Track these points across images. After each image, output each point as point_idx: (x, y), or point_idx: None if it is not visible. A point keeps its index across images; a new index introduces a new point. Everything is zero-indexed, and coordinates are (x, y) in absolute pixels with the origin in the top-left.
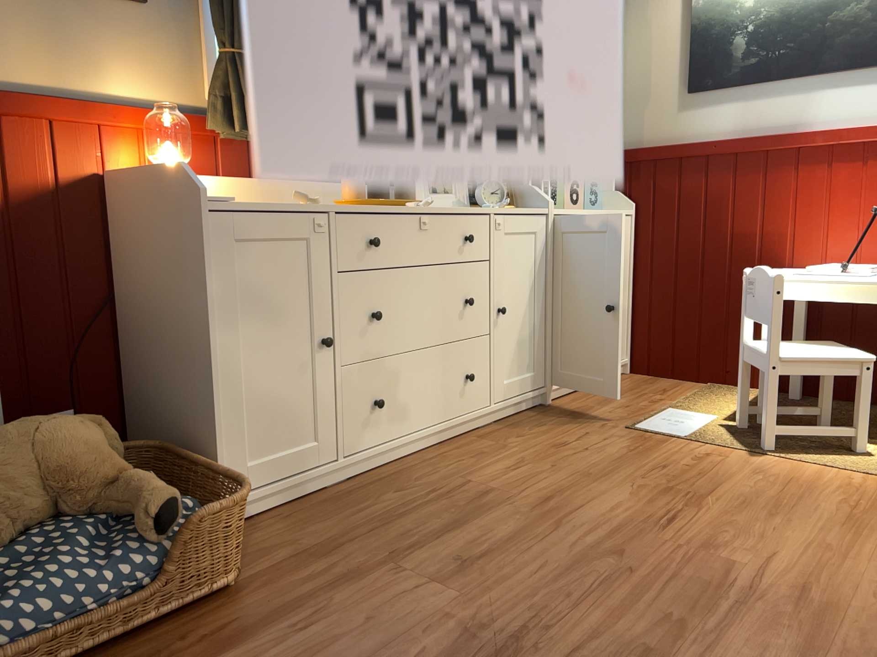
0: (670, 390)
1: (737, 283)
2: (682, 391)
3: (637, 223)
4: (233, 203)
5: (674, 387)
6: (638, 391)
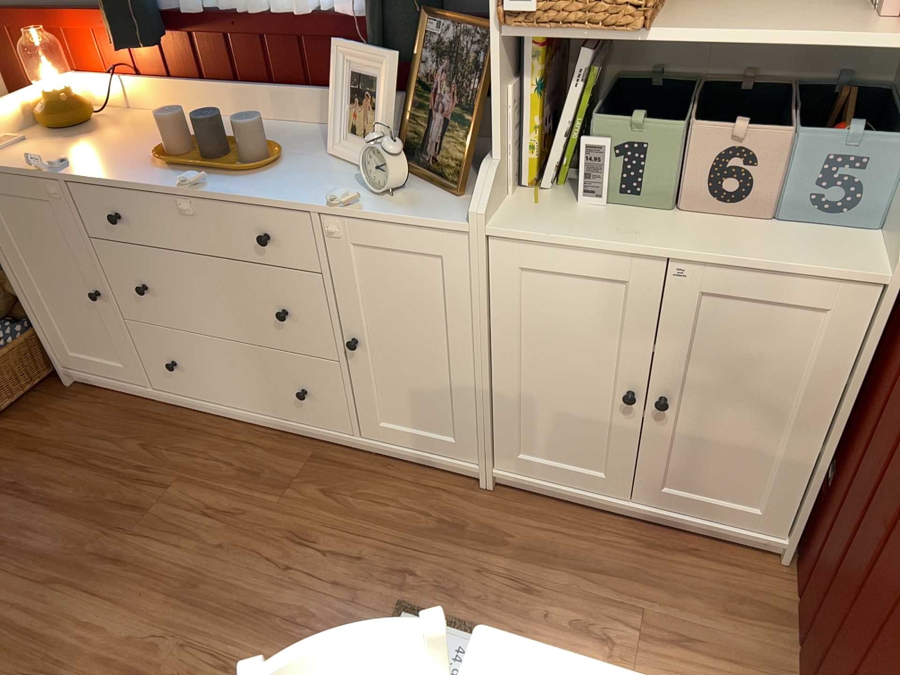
0: (691, 646)
1: (880, 645)
2: (691, 670)
3: (893, 313)
4: (9, 160)
5: (717, 653)
6: (645, 591)
